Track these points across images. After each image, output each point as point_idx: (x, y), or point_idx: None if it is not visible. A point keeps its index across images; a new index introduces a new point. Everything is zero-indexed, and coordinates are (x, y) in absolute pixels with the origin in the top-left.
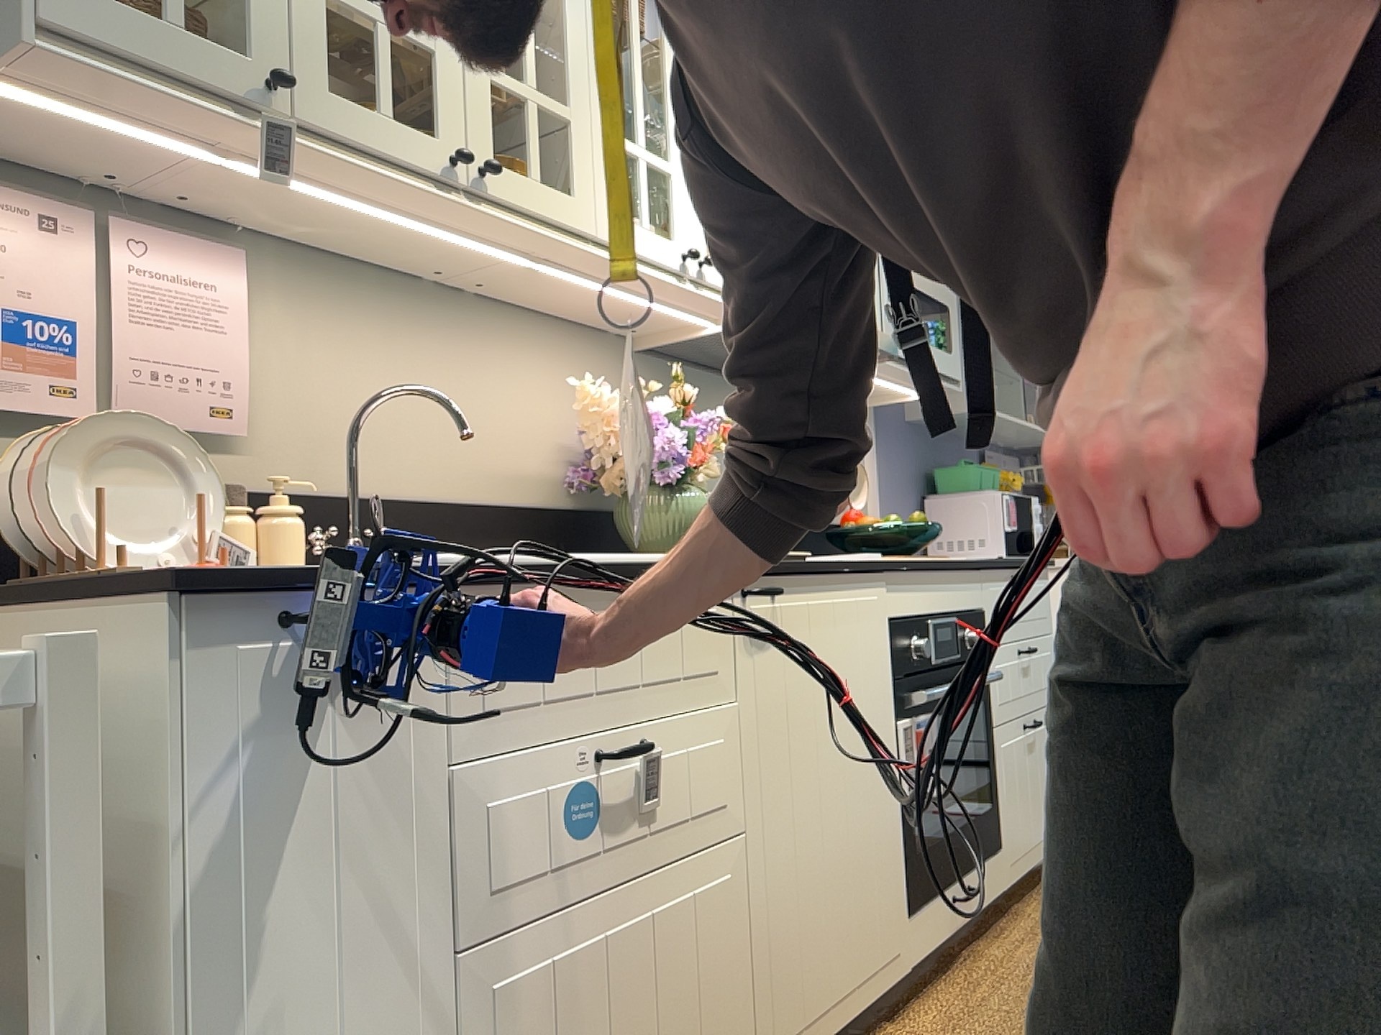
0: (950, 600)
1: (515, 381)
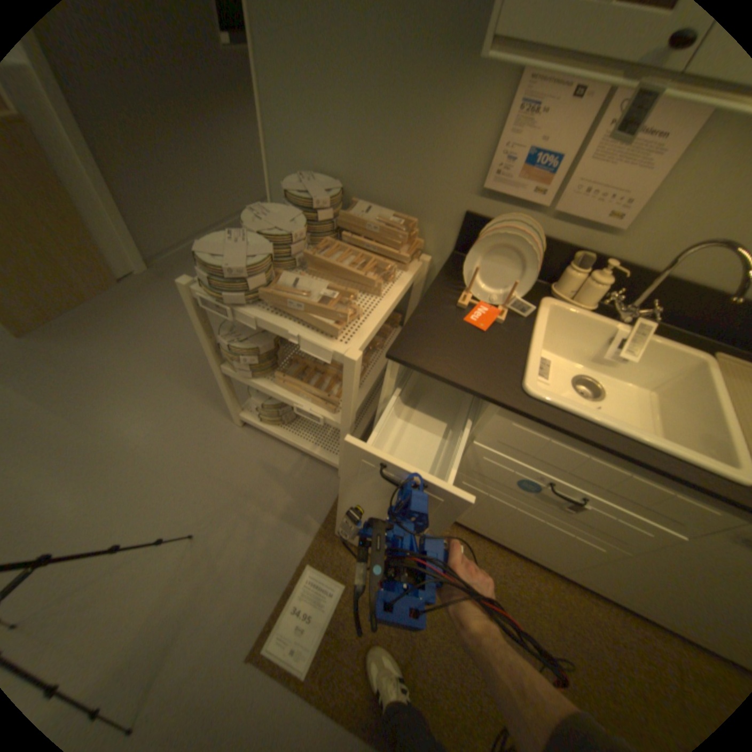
0: None
1: None
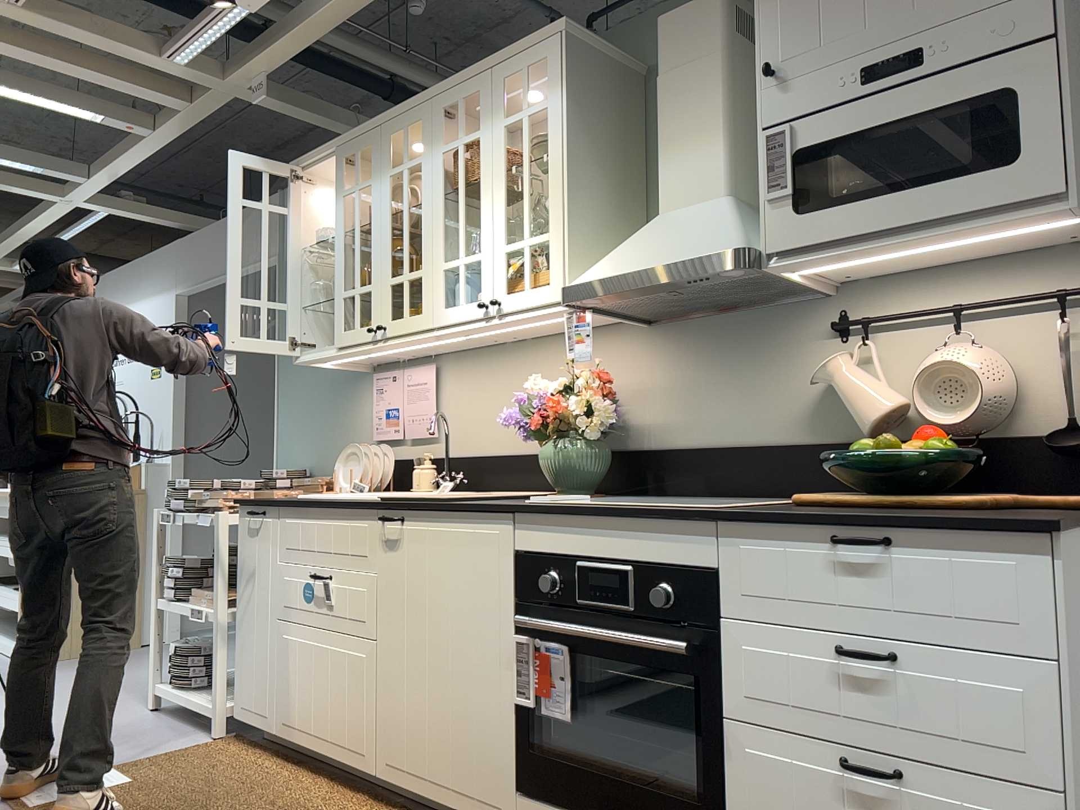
0: (623, 548)
1: (551, 378)
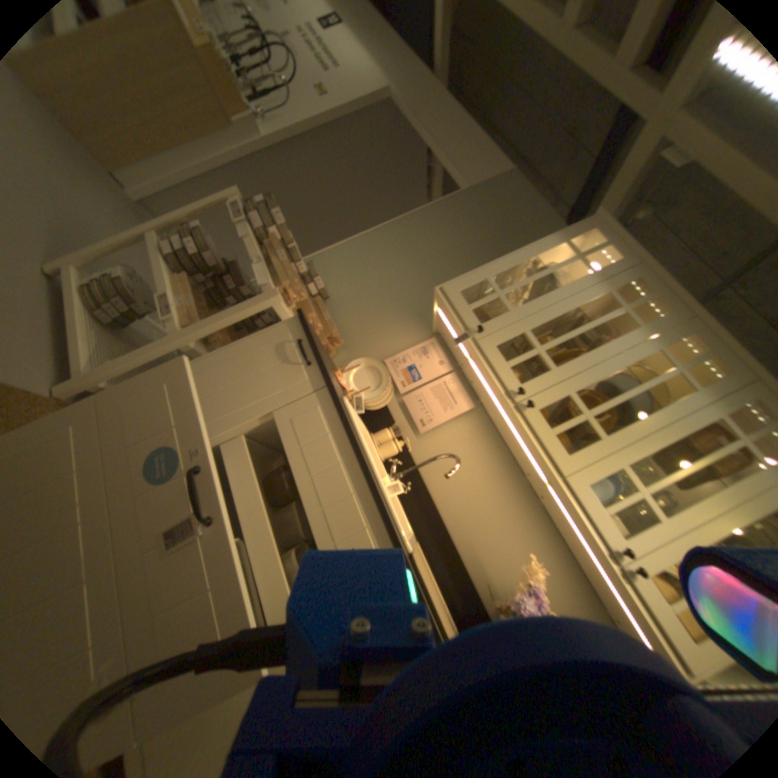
0: None
1: (523, 548)
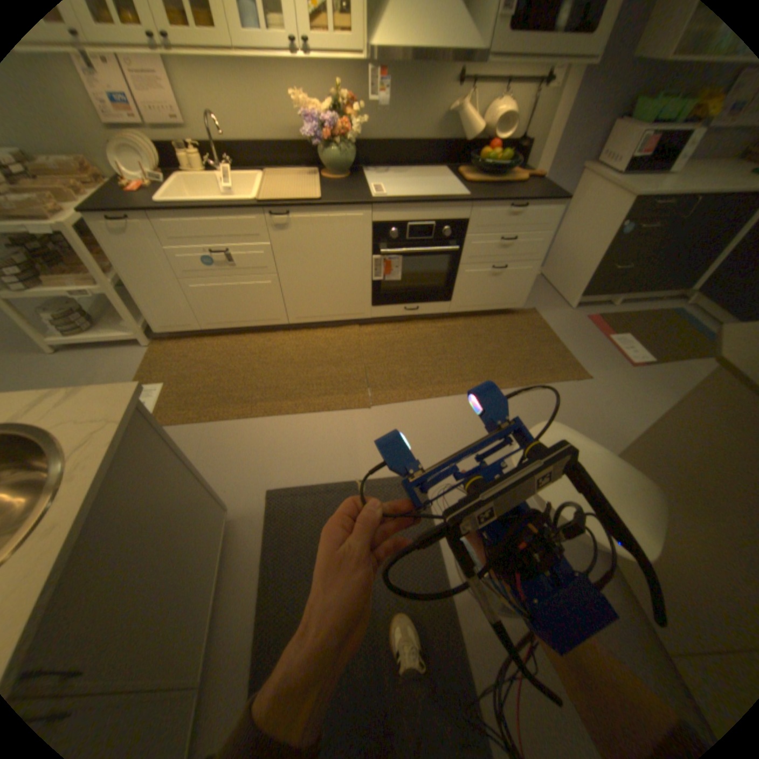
0: (431, 216)
1: (287, 86)
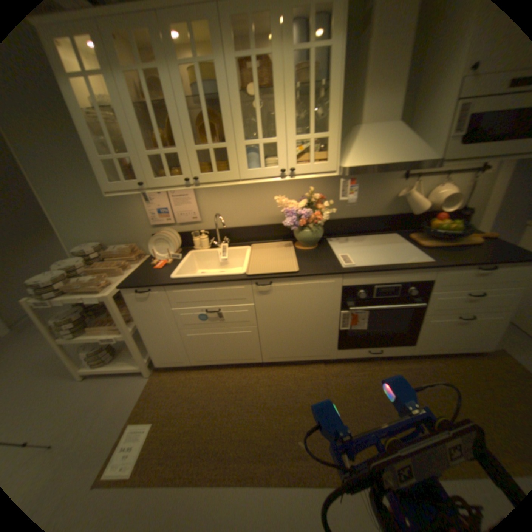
0: (398, 280)
1: (273, 193)
